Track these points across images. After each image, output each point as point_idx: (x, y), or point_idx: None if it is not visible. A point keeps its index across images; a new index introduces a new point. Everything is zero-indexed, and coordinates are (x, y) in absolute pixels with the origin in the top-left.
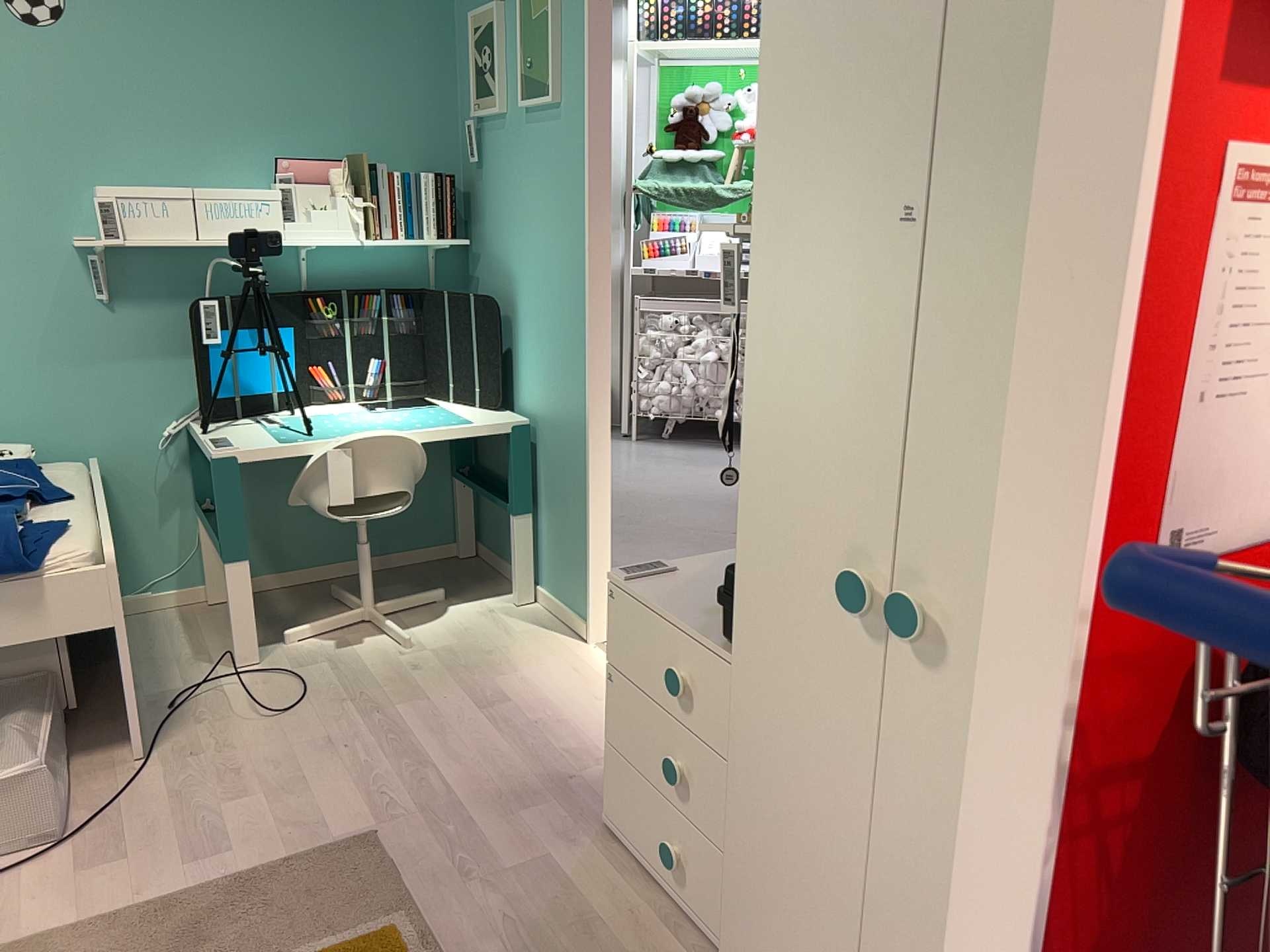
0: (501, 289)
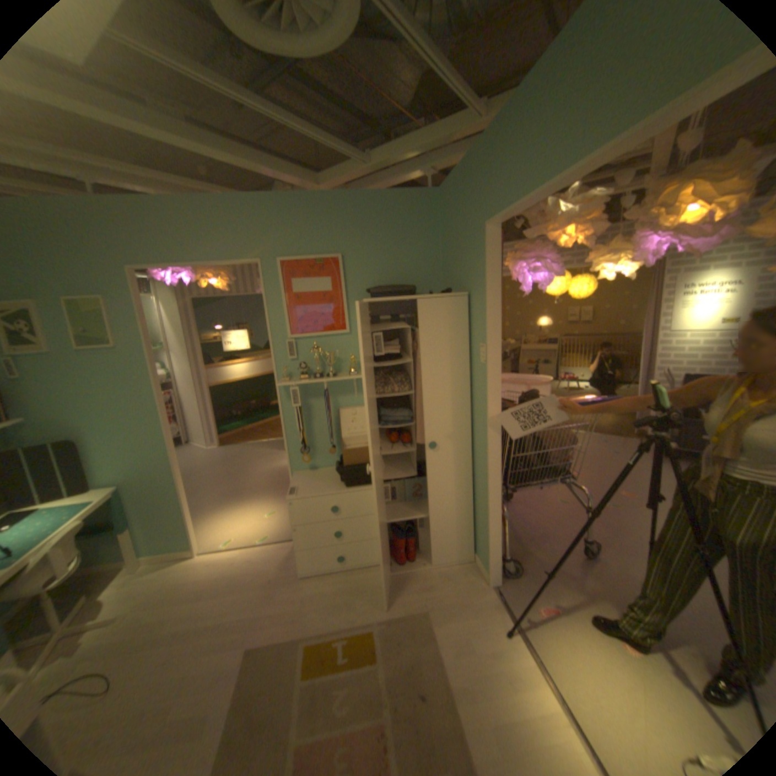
0: (61, 436)
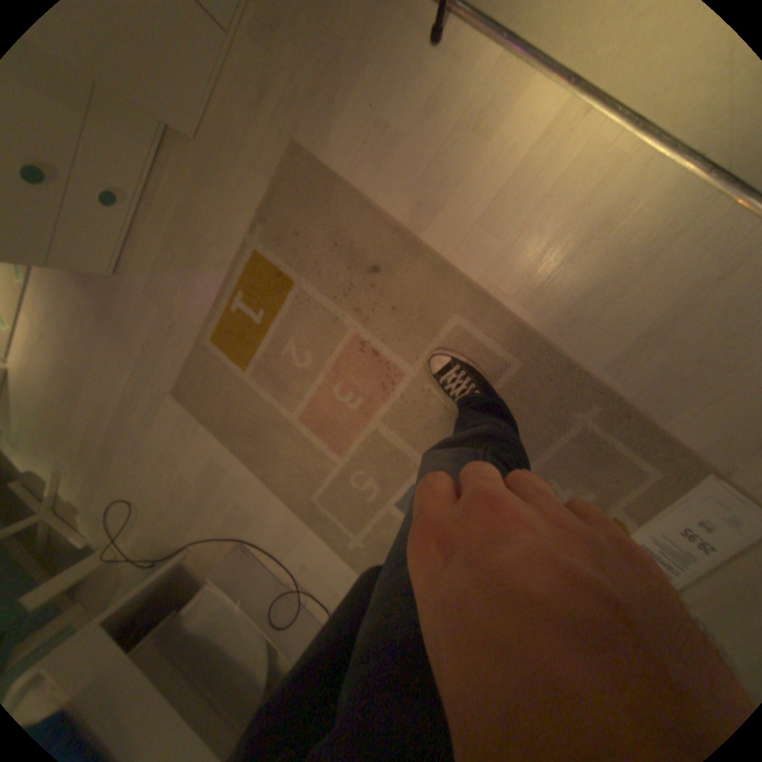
0: None
